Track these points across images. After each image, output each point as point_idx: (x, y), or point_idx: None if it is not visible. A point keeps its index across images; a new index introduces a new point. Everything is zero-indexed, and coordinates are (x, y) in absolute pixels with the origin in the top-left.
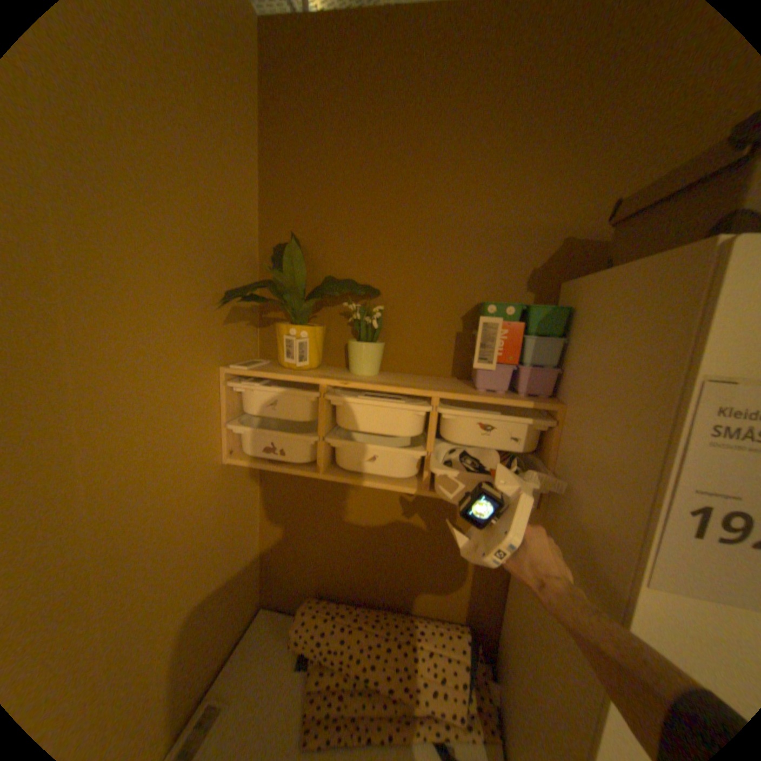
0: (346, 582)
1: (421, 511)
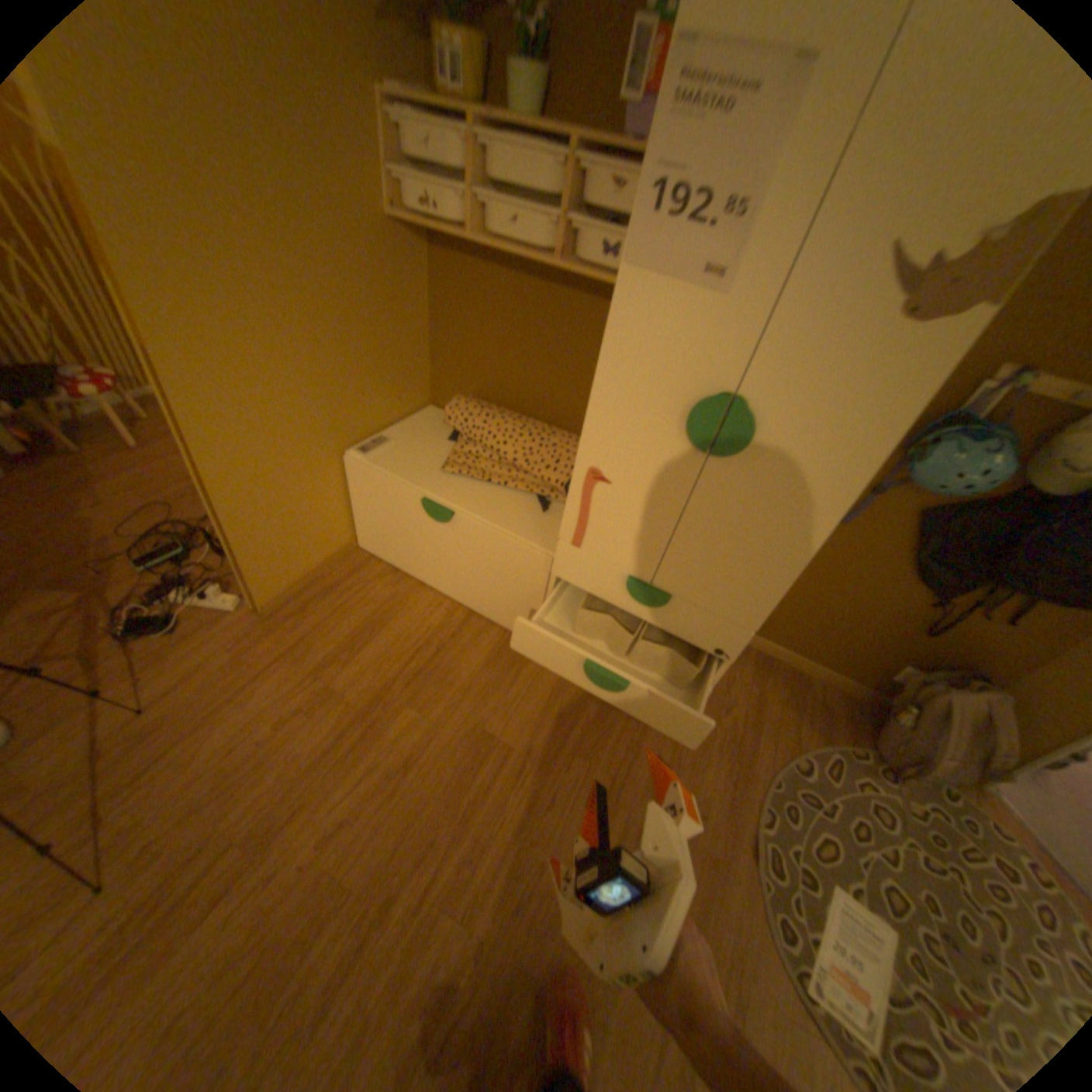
0: (501, 391)
1: (571, 318)
